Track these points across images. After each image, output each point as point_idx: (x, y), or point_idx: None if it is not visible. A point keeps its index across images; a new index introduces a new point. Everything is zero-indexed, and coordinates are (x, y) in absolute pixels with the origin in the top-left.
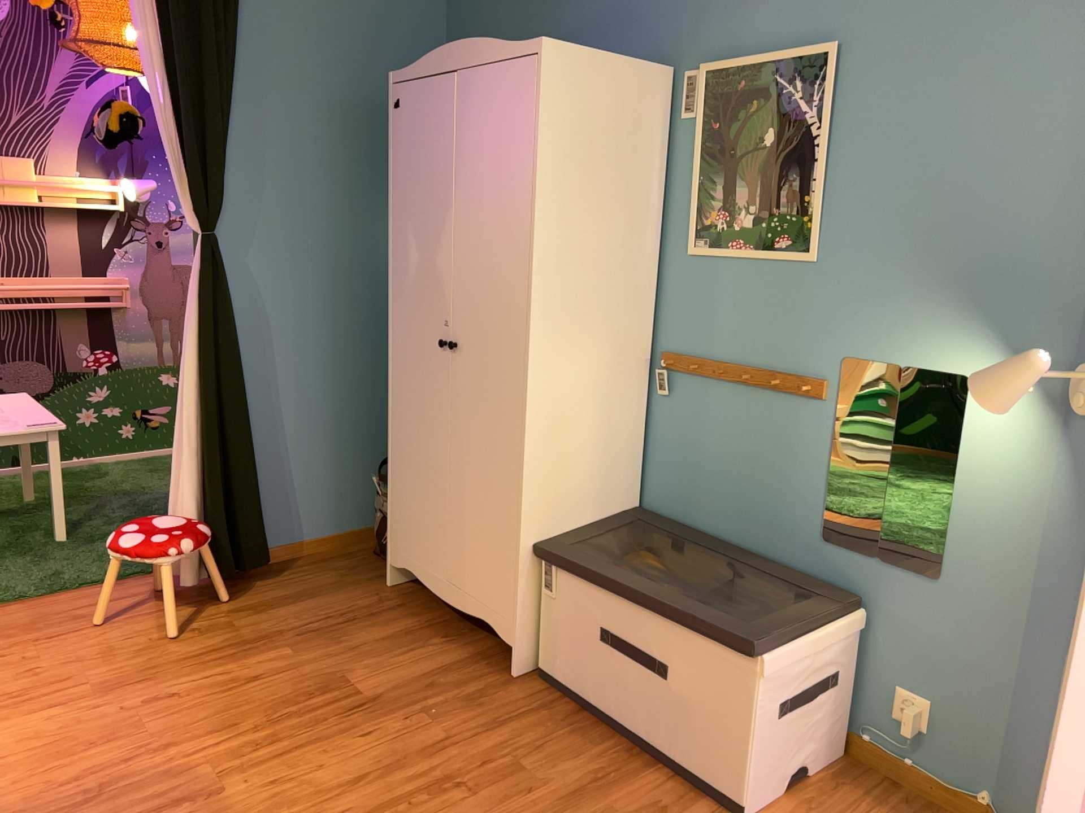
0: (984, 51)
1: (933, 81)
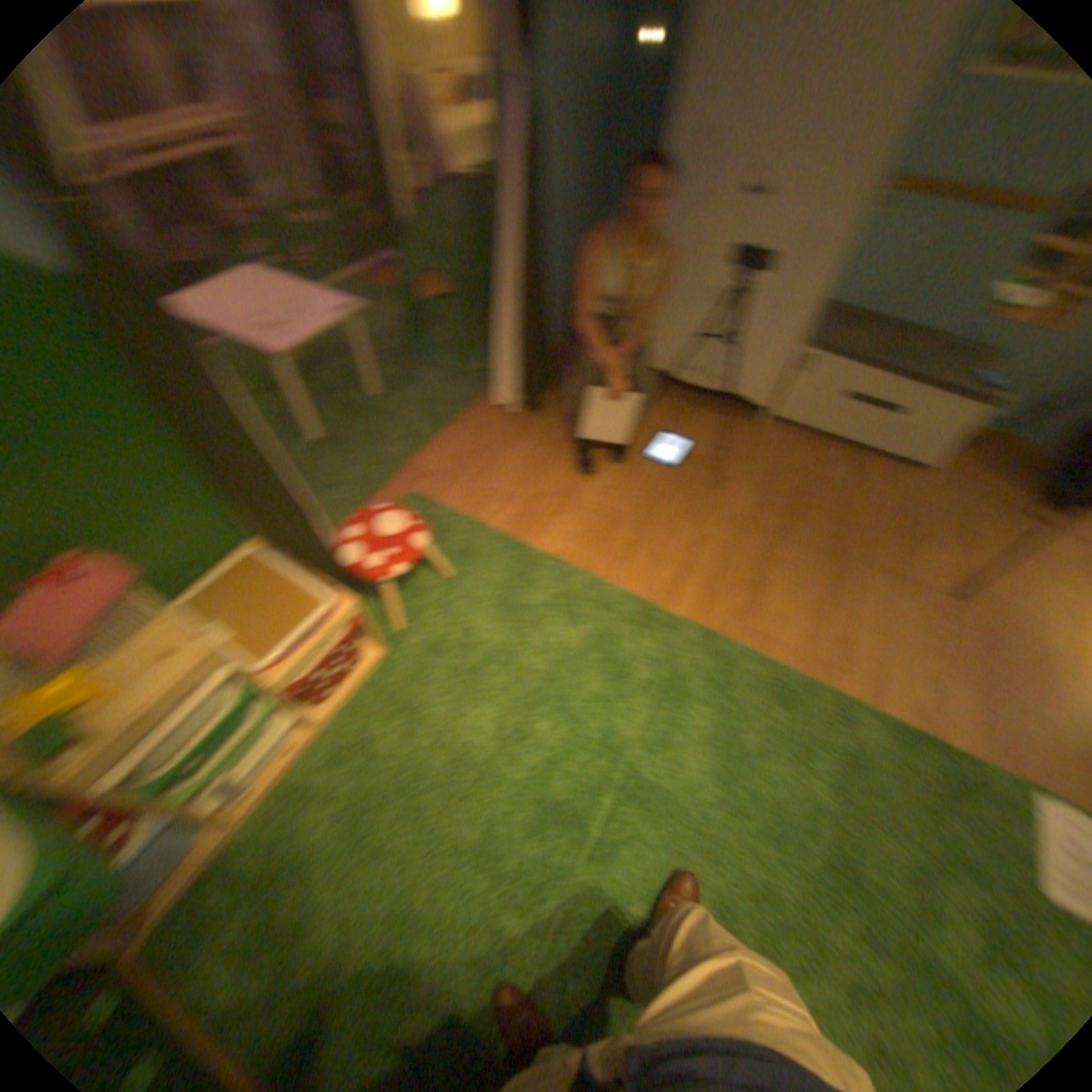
0: None
1: None
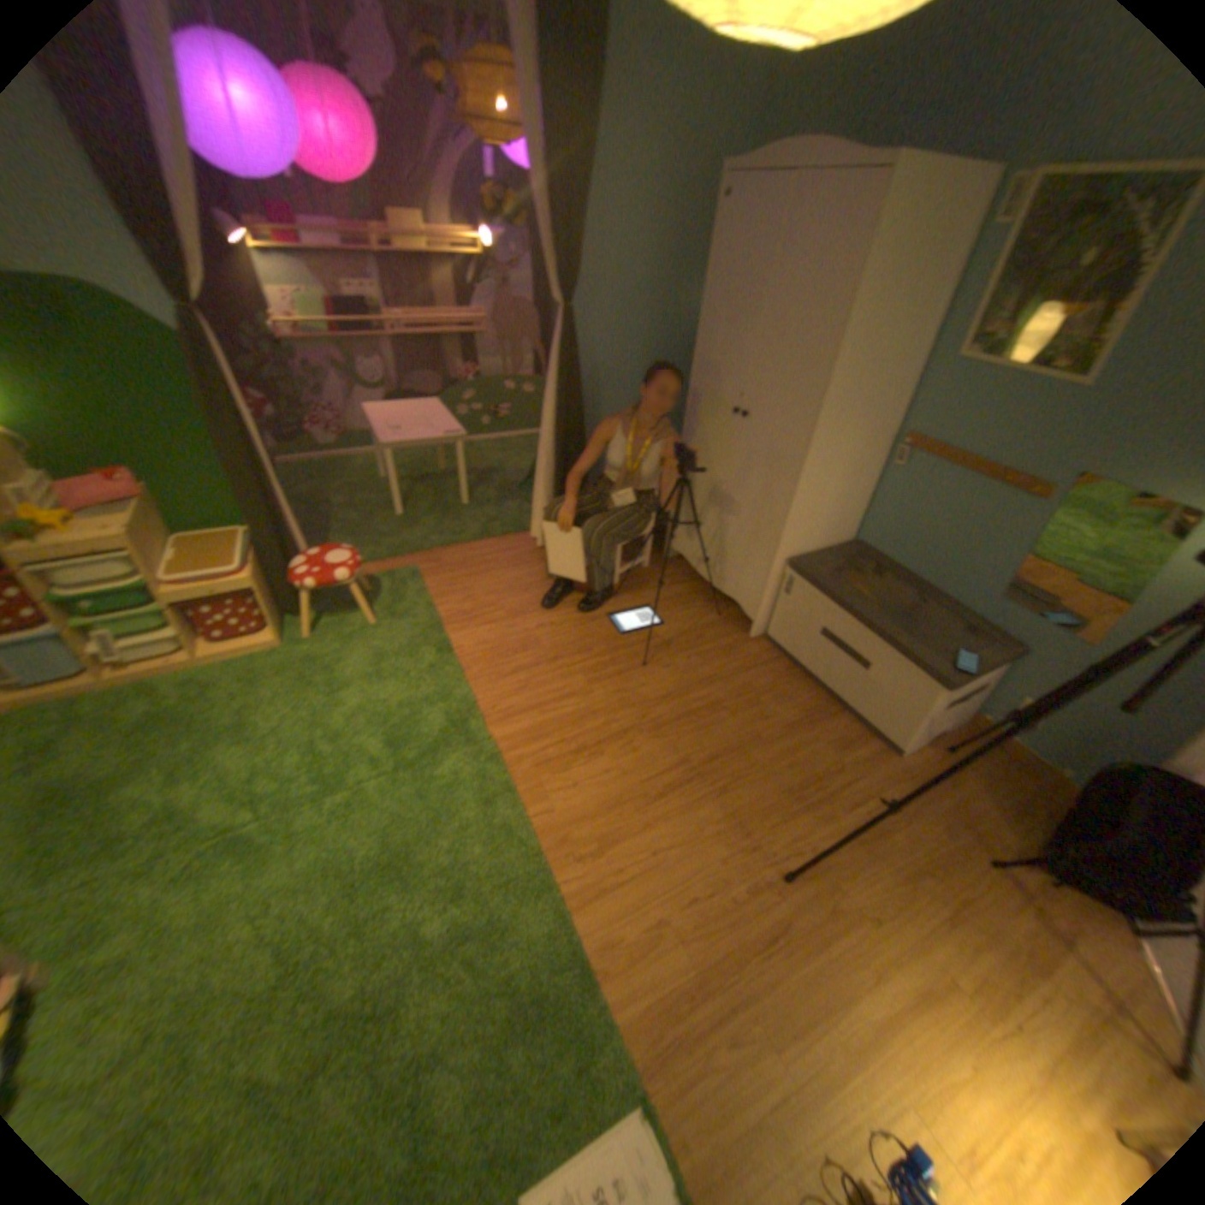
0: None
1: None
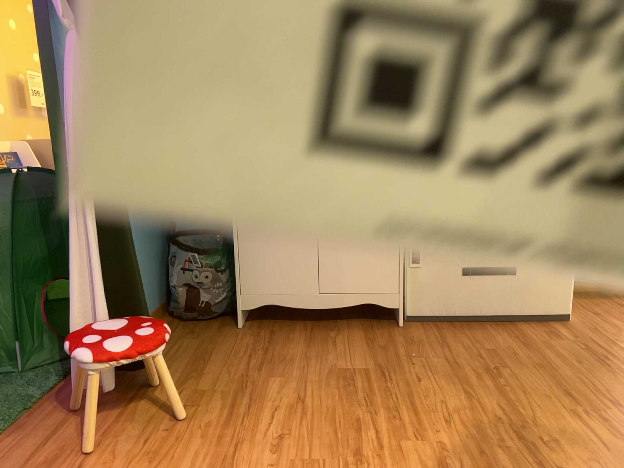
0: None
1: None
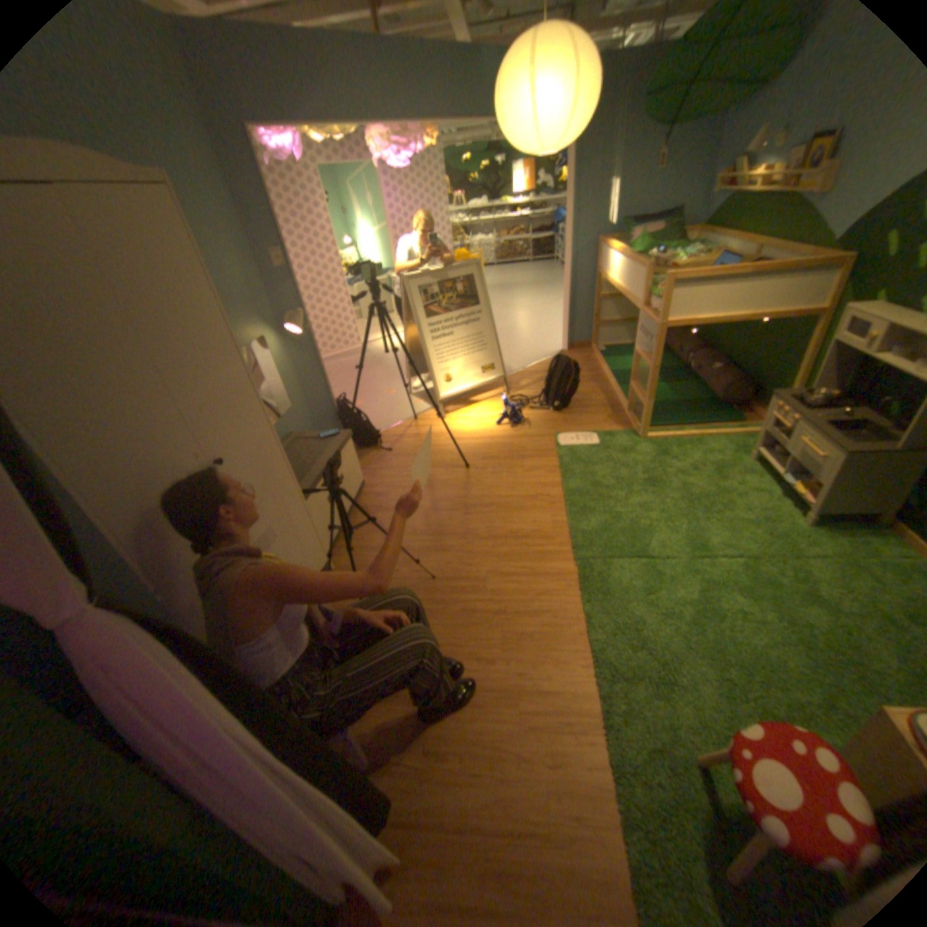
0: (200, 205)
1: (192, 218)
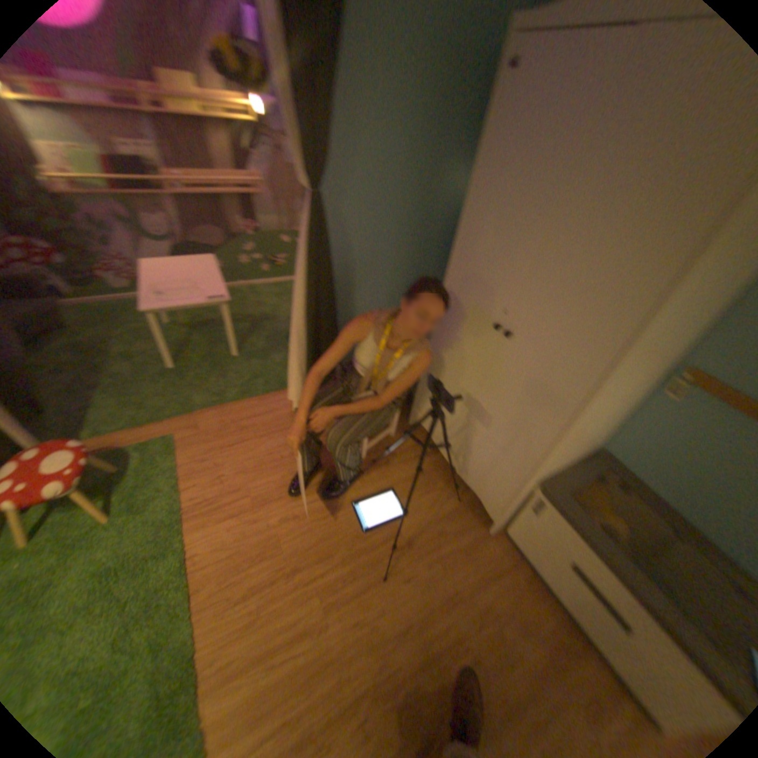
0: None
1: None
